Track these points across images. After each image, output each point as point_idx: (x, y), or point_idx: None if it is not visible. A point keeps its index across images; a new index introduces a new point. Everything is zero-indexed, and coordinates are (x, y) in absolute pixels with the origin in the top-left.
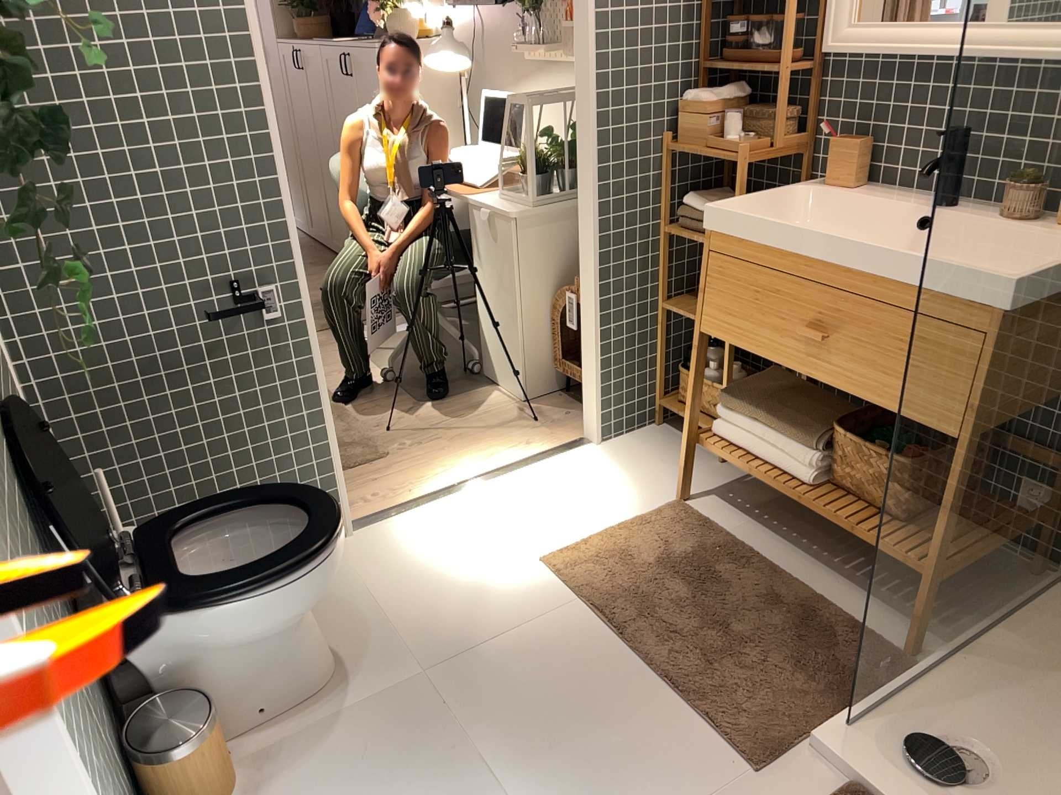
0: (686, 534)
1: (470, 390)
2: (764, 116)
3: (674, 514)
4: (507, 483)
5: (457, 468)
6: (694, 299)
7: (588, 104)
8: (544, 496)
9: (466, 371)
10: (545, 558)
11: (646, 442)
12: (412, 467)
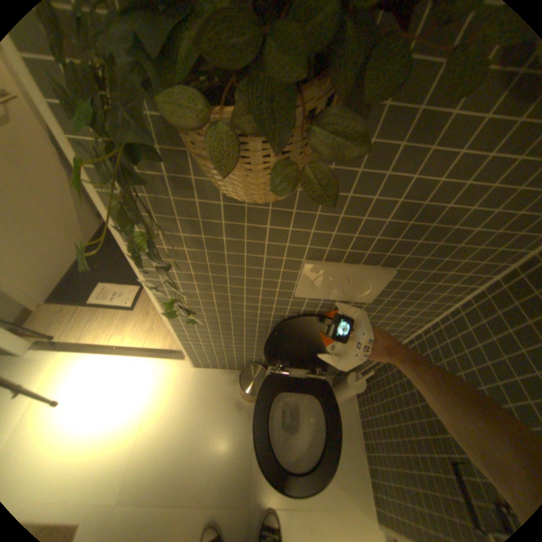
0: None
1: None
2: None
3: None
4: None
5: None
6: None
7: None
8: None
9: None
10: None
11: None
12: None
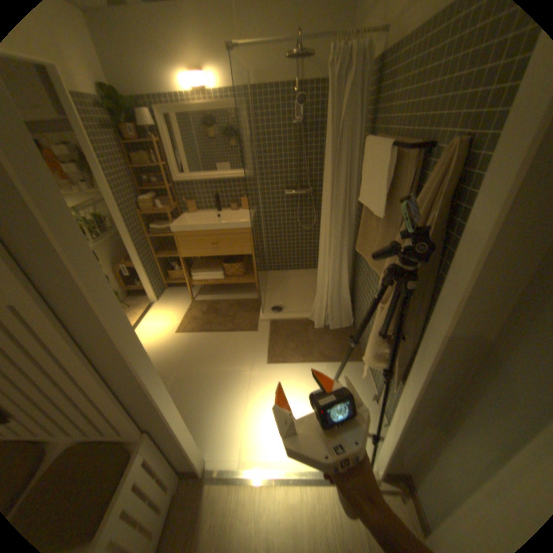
0: (201, 306)
1: None
2: (159, 199)
3: (194, 304)
4: (142, 325)
5: None
6: (166, 251)
7: (113, 207)
8: (156, 321)
9: None
10: (175, 331)
11: (168, 294)
12: None
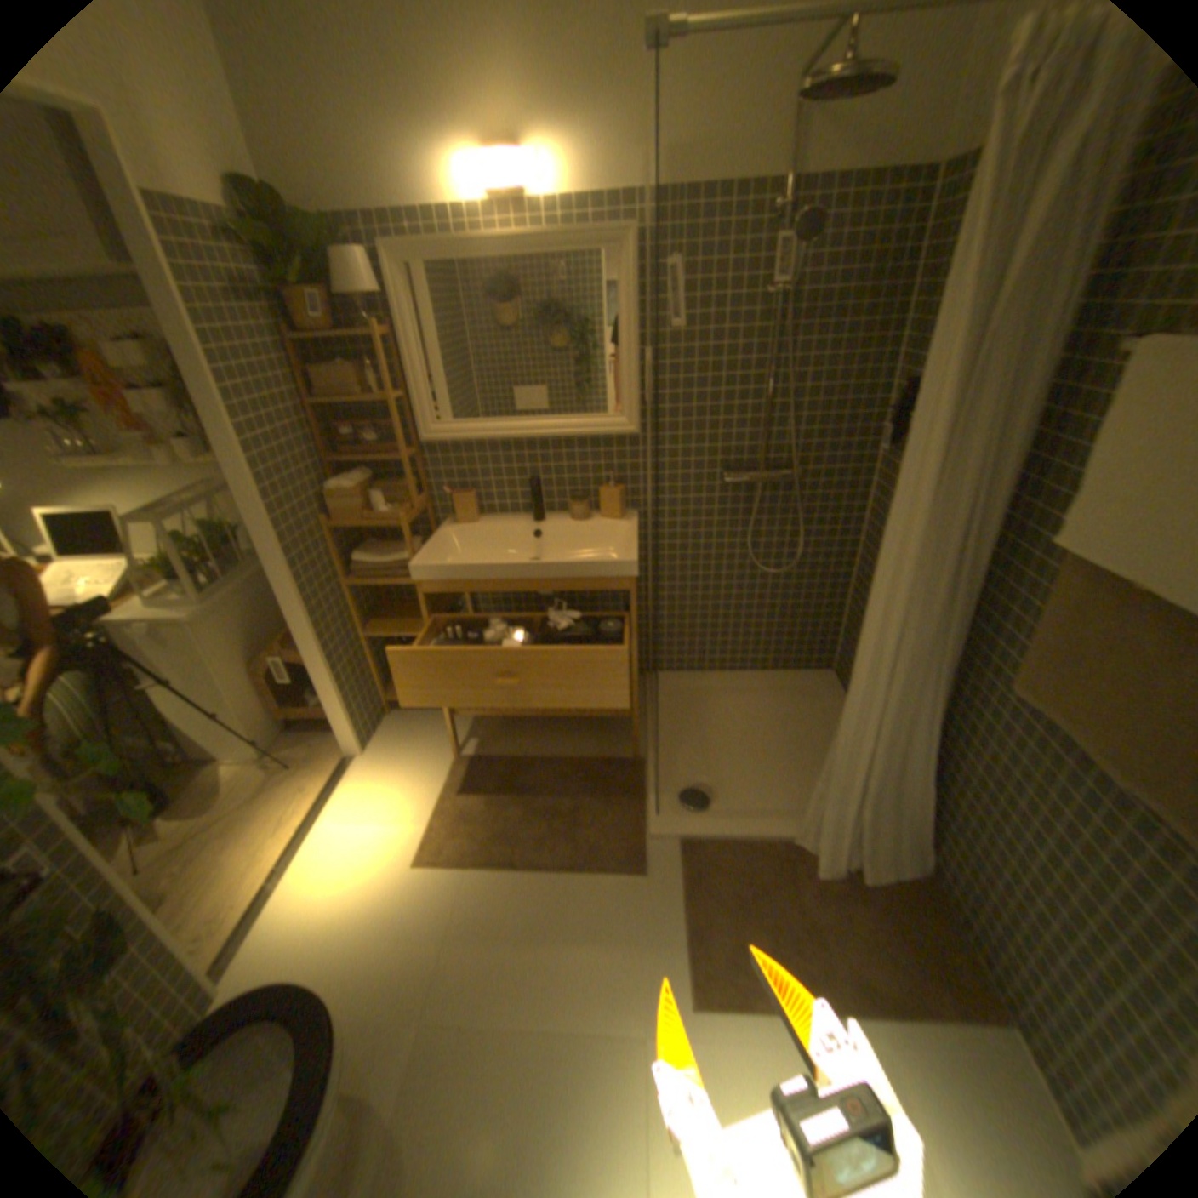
0: (483, 777)
1: (192, 782)
2: (382, 486)
3: (463, 769)
4: (322, 834)
5: (259, 855)
6: (395, 624)
7: (260, 516)
8: (362, 822)
9: (166, 768)
10: (413, 864)
11: (393, 733)
12: (208, 887)
